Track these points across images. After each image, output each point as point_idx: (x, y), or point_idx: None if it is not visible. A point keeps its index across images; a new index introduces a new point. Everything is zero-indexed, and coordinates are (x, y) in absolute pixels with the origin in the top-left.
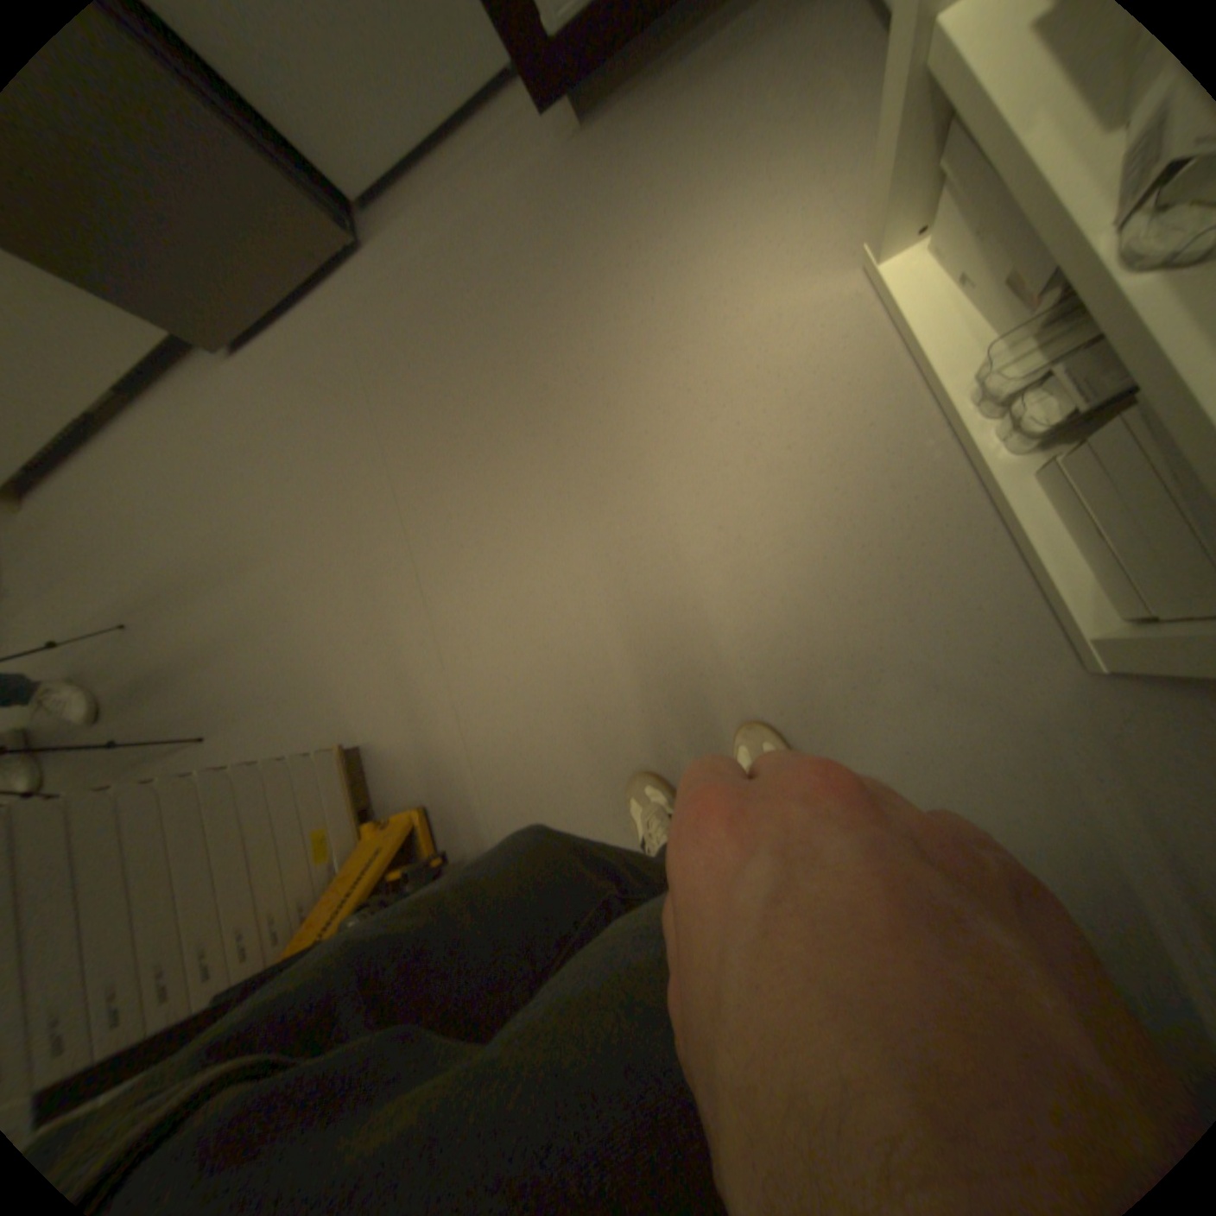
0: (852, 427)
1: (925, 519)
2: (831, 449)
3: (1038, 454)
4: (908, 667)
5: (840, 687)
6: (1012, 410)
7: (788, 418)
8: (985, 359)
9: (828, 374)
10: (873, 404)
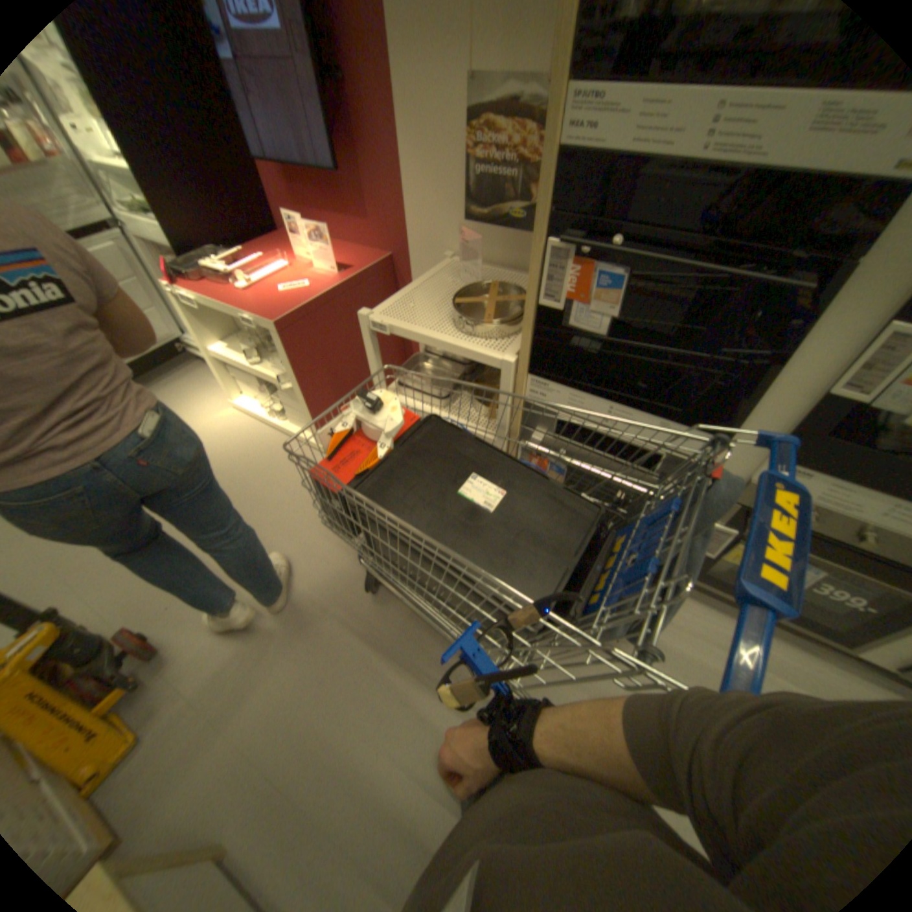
0: (244, 438)
1: (273, 447)
2: (240, 444)
3: (288, 422)
4: (284, 477)
5: (266, 492)
6: (278, 417)
7: (223, 443)
8: (265, 409)
9: (232, 431)
10: (248, 432)
